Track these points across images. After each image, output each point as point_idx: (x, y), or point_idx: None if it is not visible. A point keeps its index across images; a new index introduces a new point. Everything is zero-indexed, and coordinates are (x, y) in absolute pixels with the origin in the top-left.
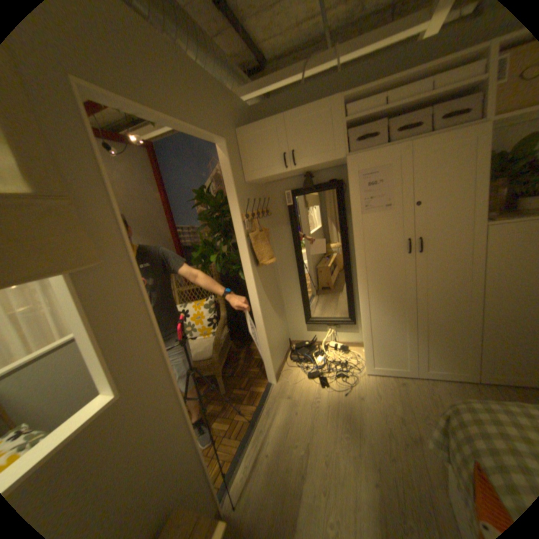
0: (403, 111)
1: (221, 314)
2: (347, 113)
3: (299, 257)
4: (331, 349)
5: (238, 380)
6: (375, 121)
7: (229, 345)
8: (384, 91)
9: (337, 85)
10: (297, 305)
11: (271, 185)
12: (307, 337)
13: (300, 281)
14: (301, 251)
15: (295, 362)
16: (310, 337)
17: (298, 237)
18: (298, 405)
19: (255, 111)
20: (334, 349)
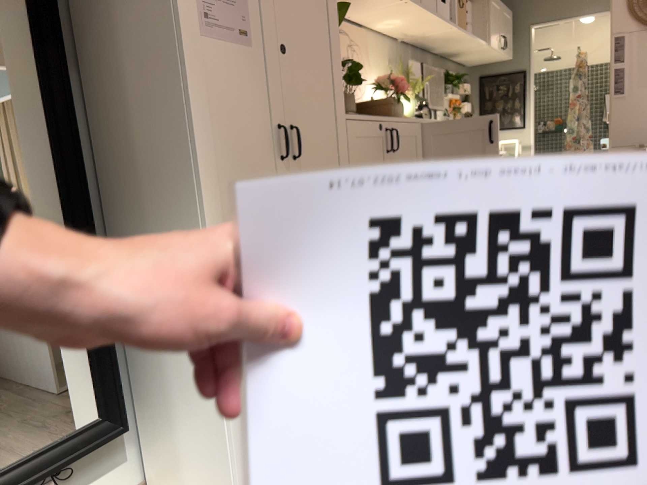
0: None
1: None
2: None
3: None
4: None
5: None
6: None
7: None
8: None
9: None
10: None
11: None
12: None
13: None
14: None
15: None
16: None
17: None
18: None
19: None
20: None
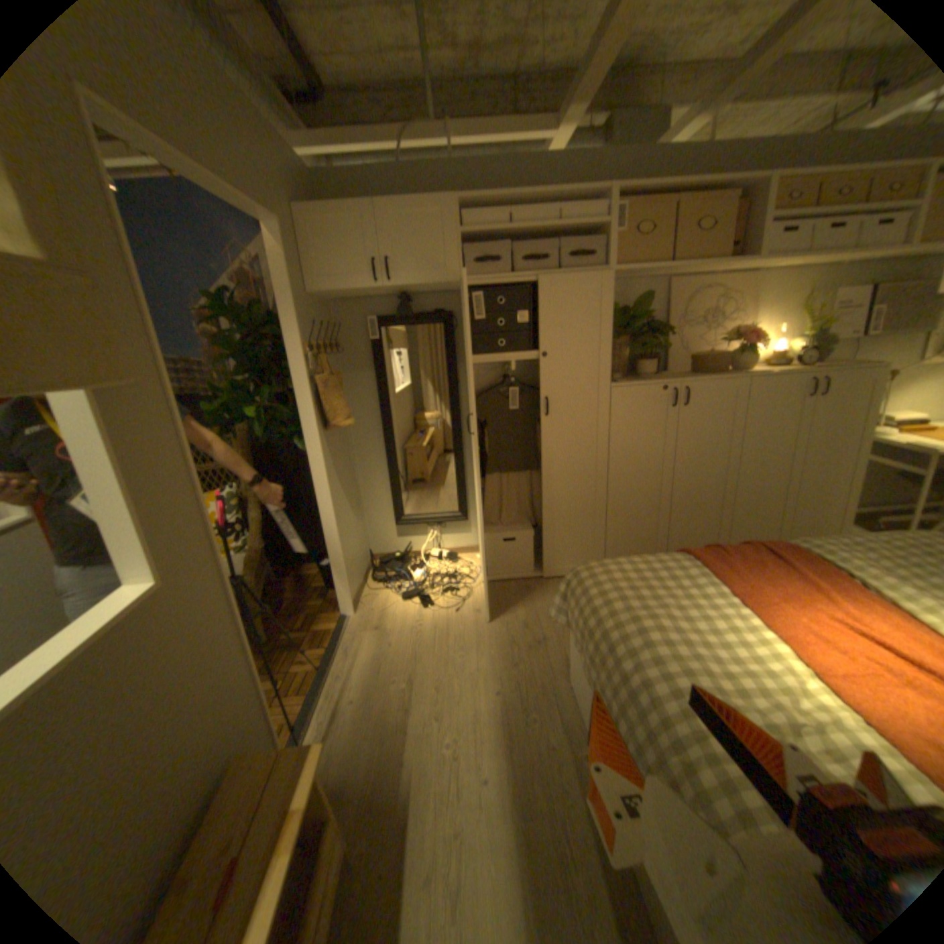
0: (529, 236)
1: (252, 514)
2: (464, 222)
3: (388, 422)
4: (434, 559)
5: (287, 620)
6: (497, 240)
7: (266, 567)
8: (508, 204)
9: (448, 176)
10: (383, 497)
11: (344, 303)
12: (398, 547)
13: (389, 458)
14: (391, 413)
15: (382, 581)
16: (402, 546)
17: (387, 390)
18: (391, 635)
19: (319, 180)
20: (438, 559)
